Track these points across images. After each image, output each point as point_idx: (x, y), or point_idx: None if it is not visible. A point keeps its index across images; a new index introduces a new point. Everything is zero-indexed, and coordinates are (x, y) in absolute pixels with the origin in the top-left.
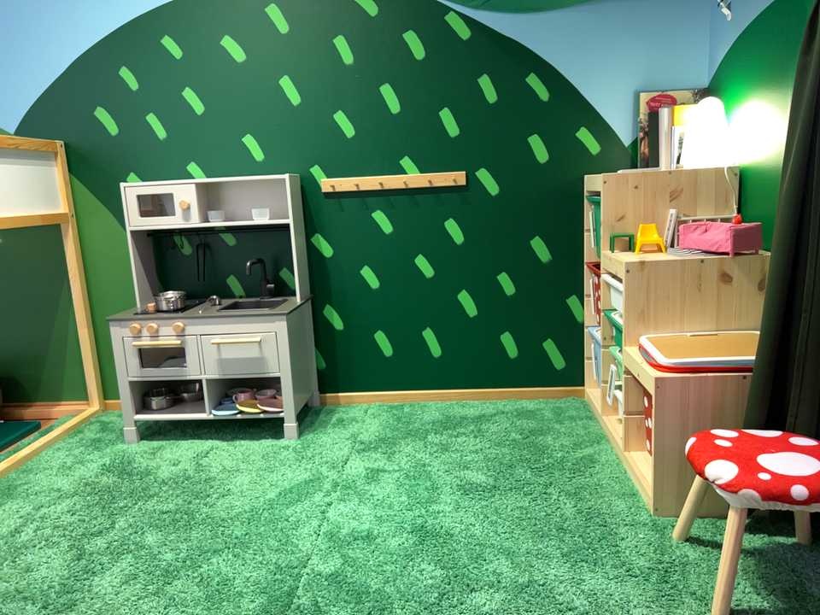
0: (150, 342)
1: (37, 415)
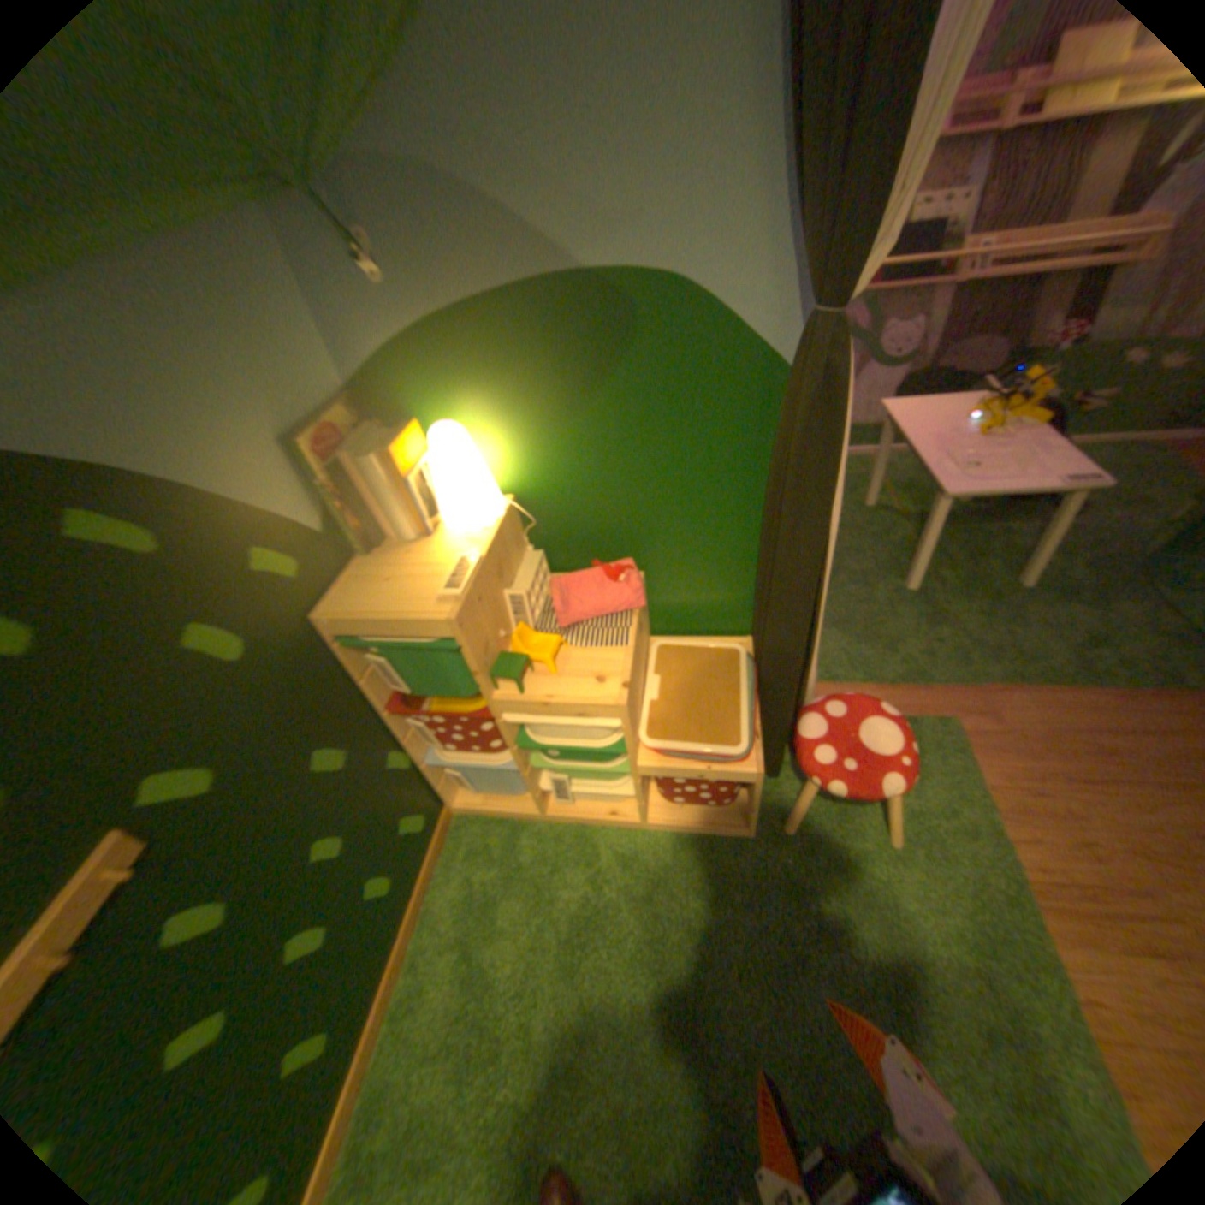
0: None
1: None
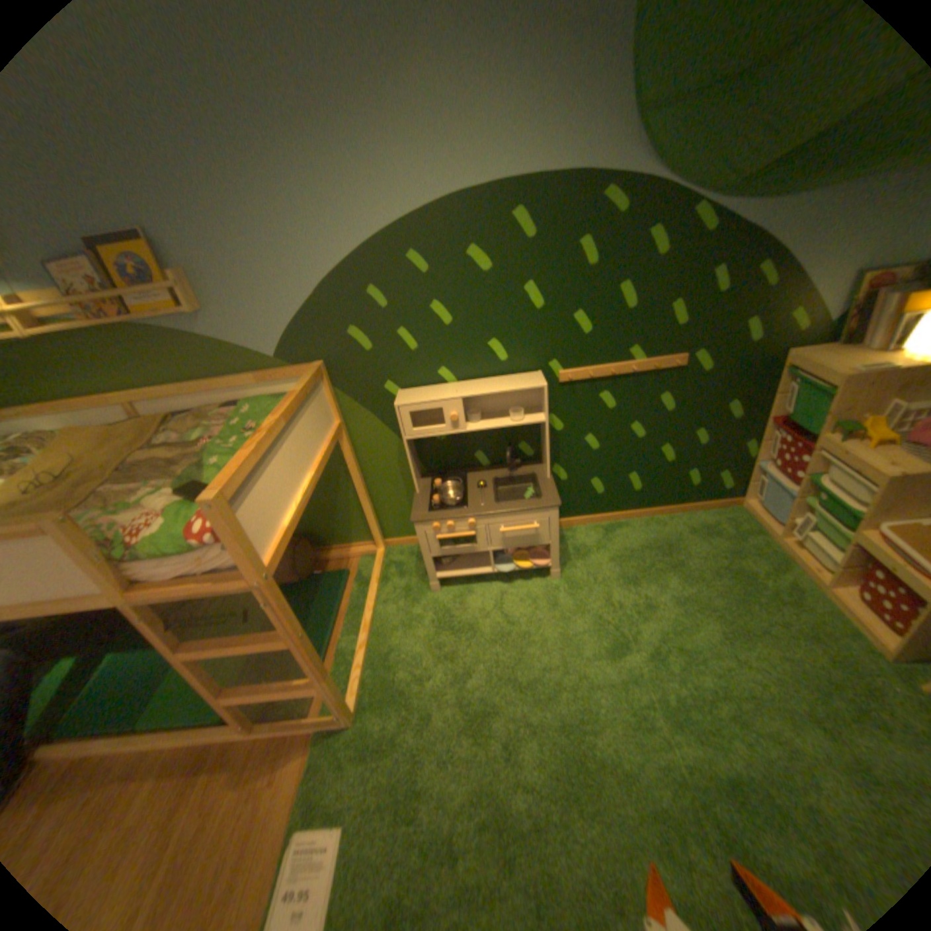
0: (449, 534)
1: (338, 558)
